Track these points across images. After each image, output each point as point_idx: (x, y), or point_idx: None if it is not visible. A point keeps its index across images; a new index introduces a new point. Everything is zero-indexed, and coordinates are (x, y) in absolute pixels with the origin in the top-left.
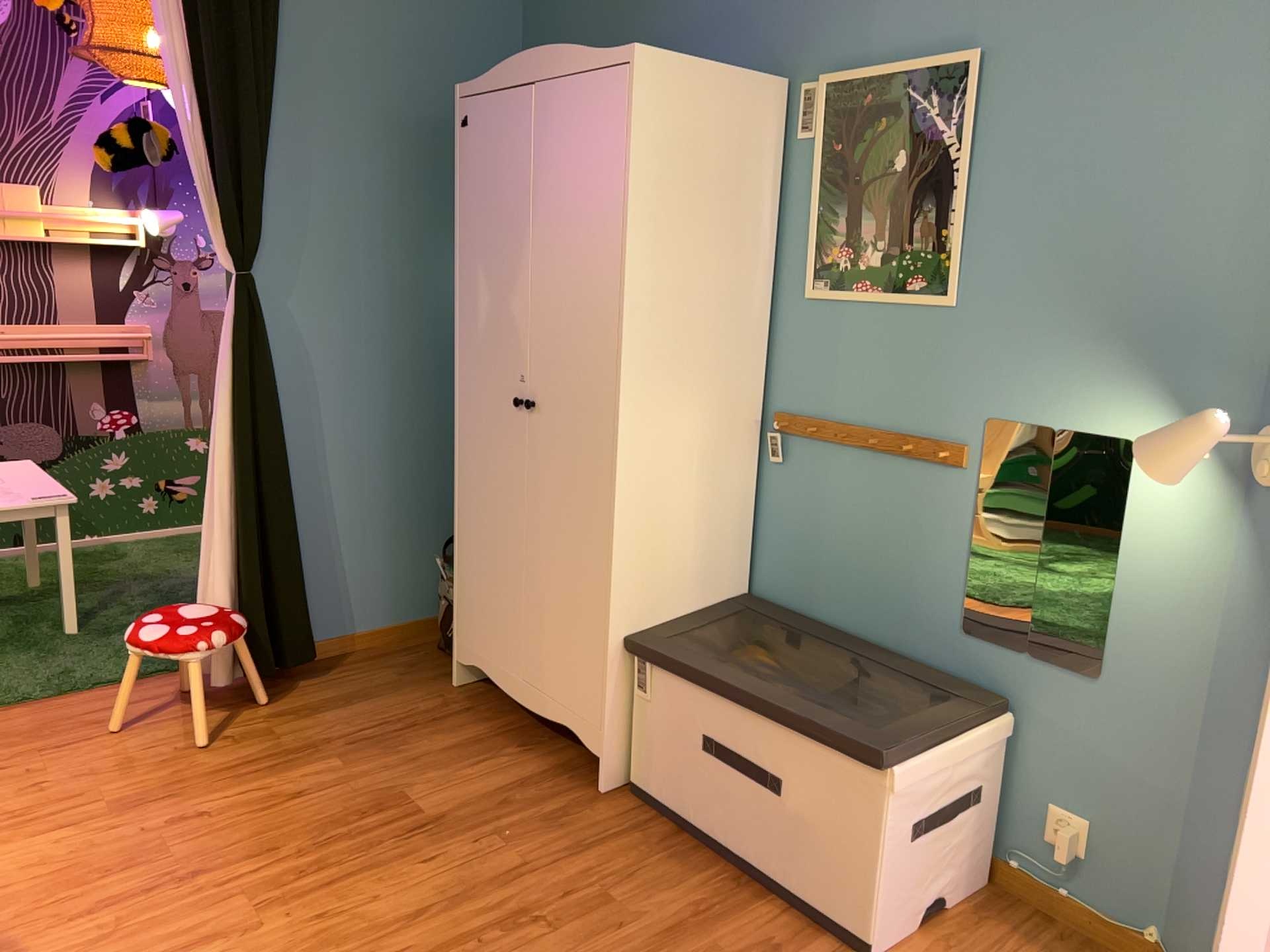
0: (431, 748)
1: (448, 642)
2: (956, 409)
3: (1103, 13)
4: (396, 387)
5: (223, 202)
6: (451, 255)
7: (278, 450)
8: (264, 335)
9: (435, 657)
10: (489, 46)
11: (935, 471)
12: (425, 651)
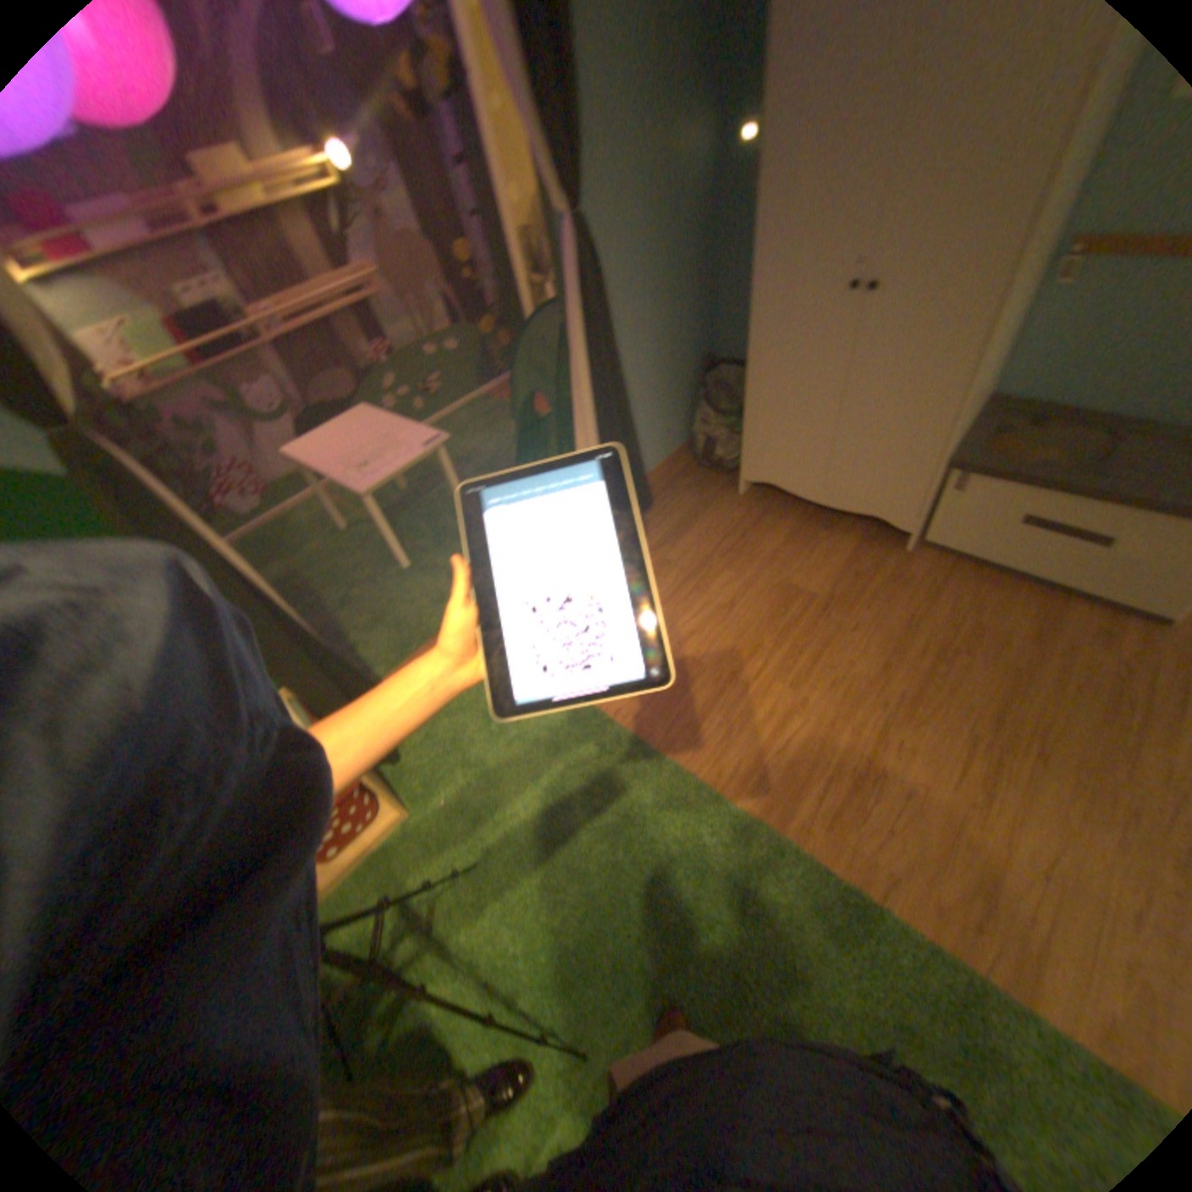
0: (772, 545)
1: (714, 464)
2: None
3: None
4: (655, 282)
5: (553, 135)
6: (680, 129)
7: (618, 370)
8: (599, 273)
9: (704, 475)
10: None
11: None
12: (693, 471)
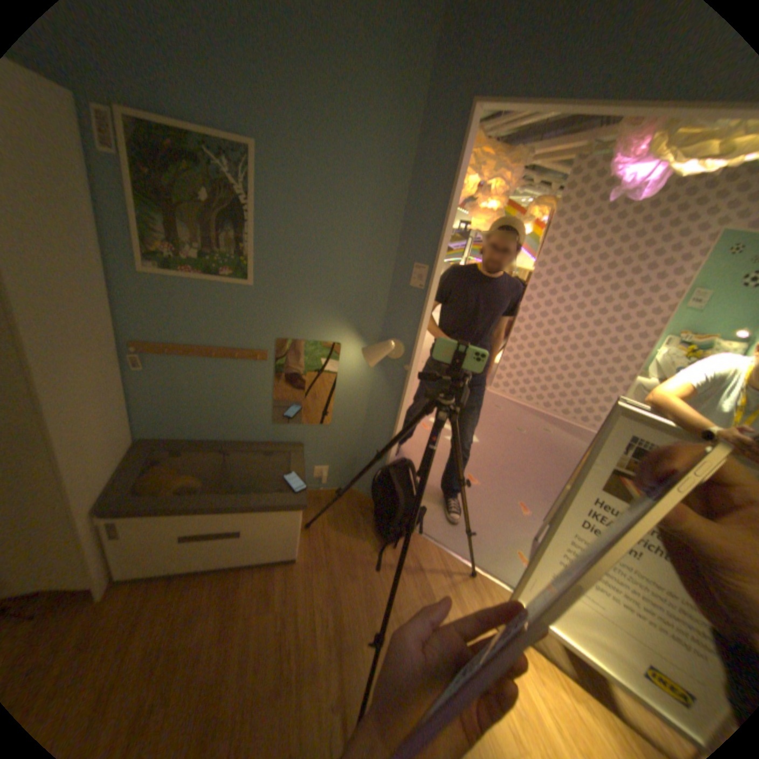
0: None
1: None
2: (259, 336)
3: (322, 147)
4: None
5: None
6: None
7: None
8: None
9: None
10: None
11: (251, 364)
12: None
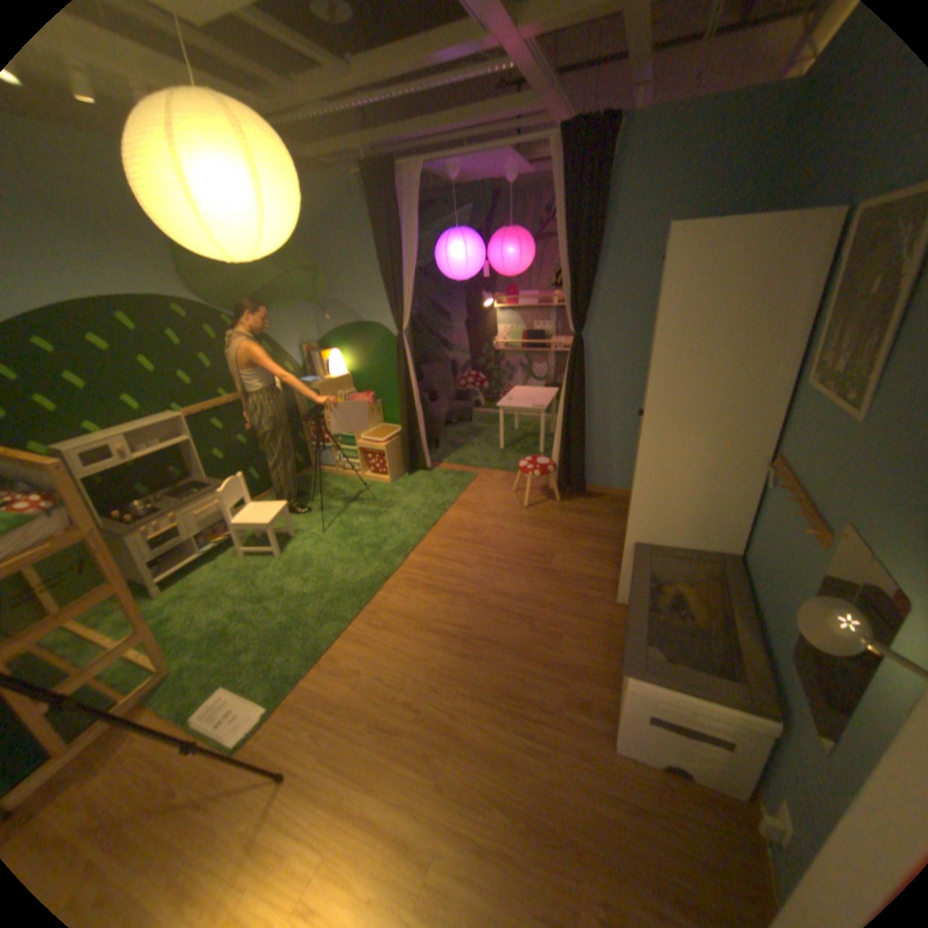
0: (585, 547)
1: None
2: (841, 504)
3: None
4: None
5: (569, 306)
6: None
7: (580, 409)
8: (579, 361)
9: None
10: (748, 187)
11: (818, 542)
12: None
